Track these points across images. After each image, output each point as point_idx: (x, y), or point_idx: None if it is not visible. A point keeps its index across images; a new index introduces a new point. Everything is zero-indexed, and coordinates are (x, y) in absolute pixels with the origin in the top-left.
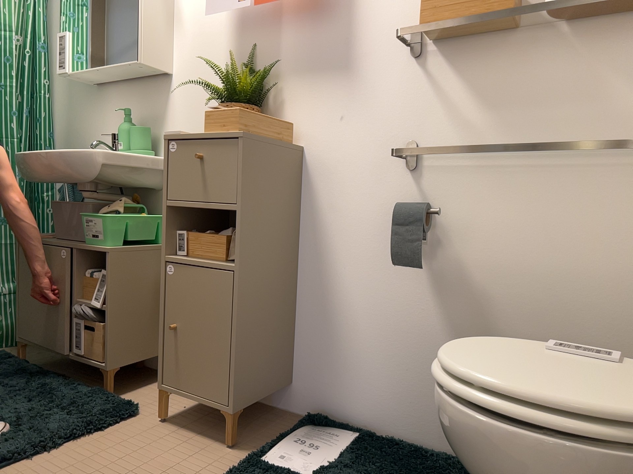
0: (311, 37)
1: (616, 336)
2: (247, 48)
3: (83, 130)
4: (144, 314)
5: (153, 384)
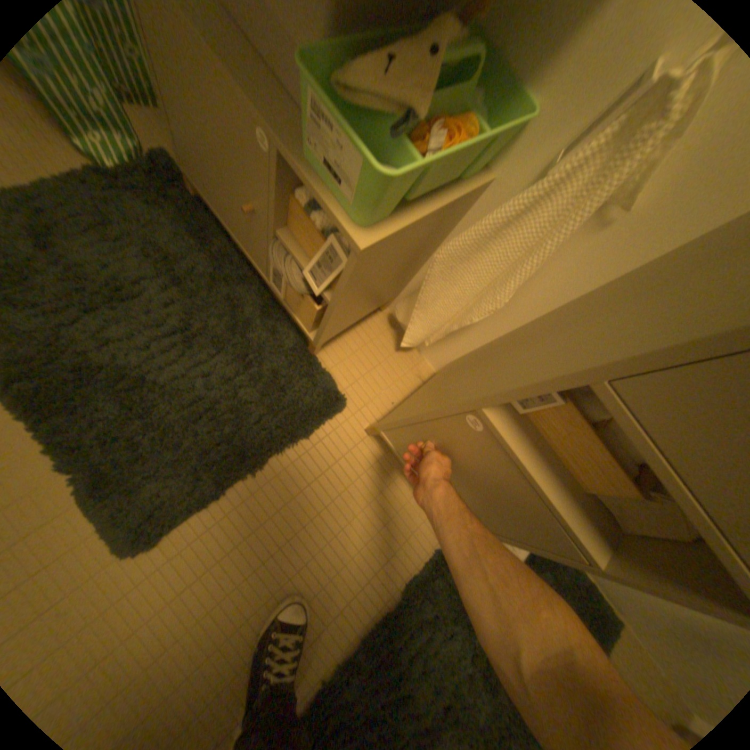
0: None
1: None
2: None
3: None
4: (383, 287)
5: (363, 326)
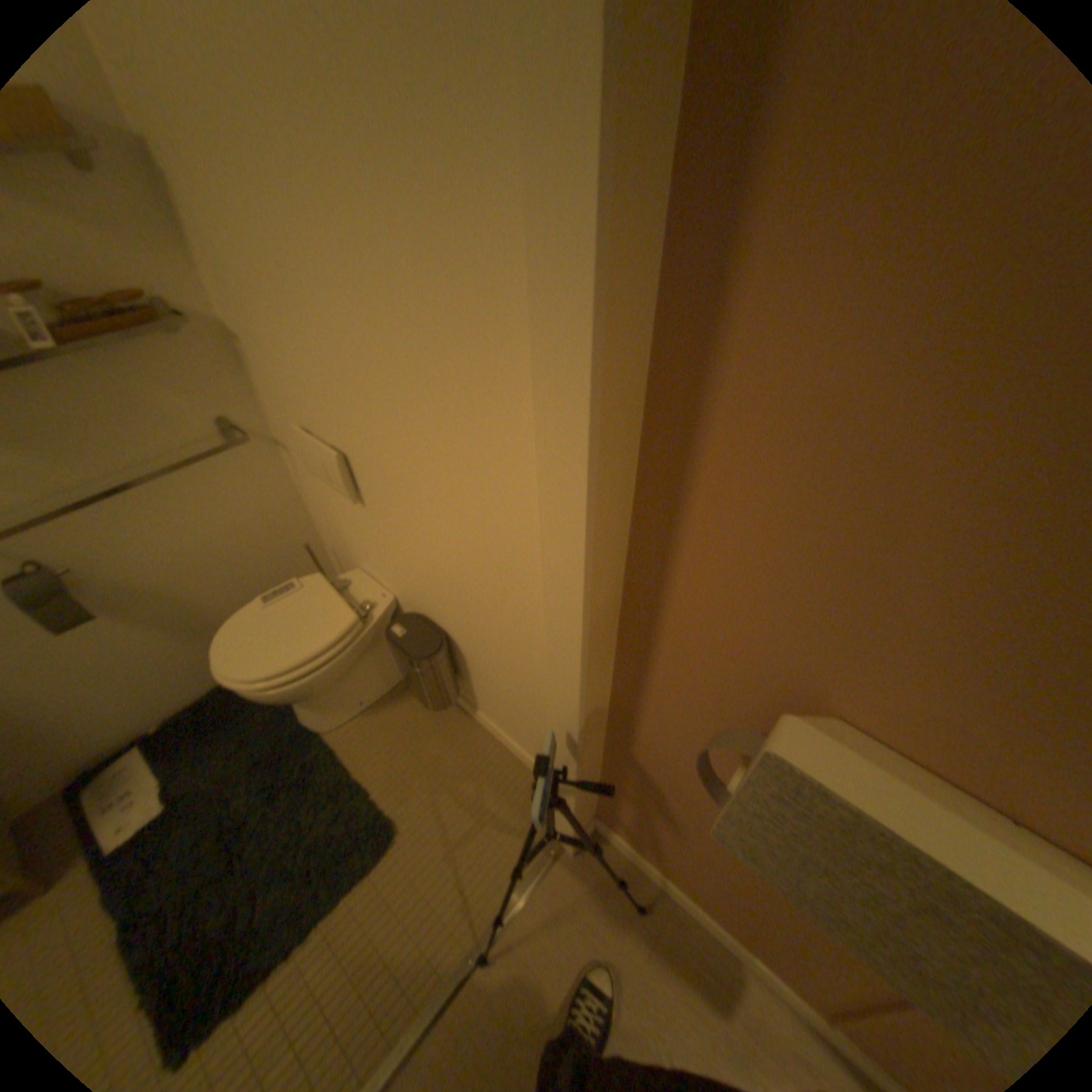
0: None
1: (262, 553)
2: None
3: None
4: None
5: None
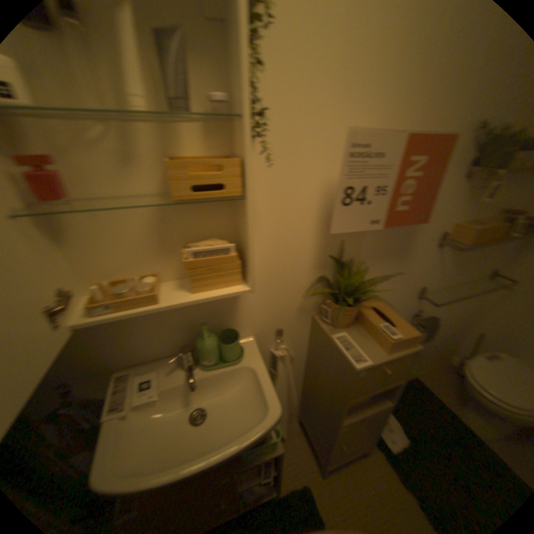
0: (388, 234)
1: (456, 329)
2: (336, 242)
3: (74, 349)
4: None
5: None
